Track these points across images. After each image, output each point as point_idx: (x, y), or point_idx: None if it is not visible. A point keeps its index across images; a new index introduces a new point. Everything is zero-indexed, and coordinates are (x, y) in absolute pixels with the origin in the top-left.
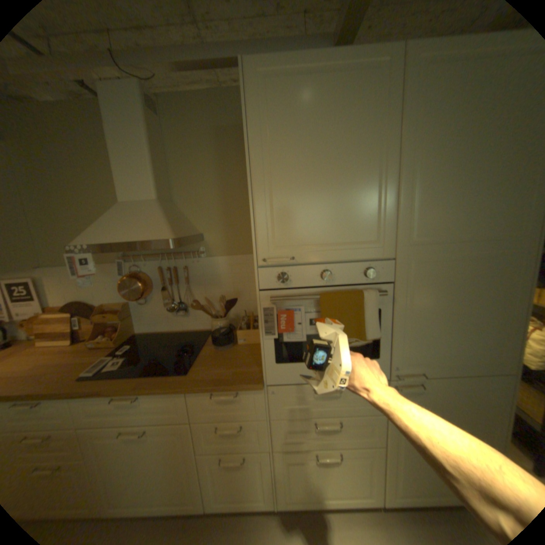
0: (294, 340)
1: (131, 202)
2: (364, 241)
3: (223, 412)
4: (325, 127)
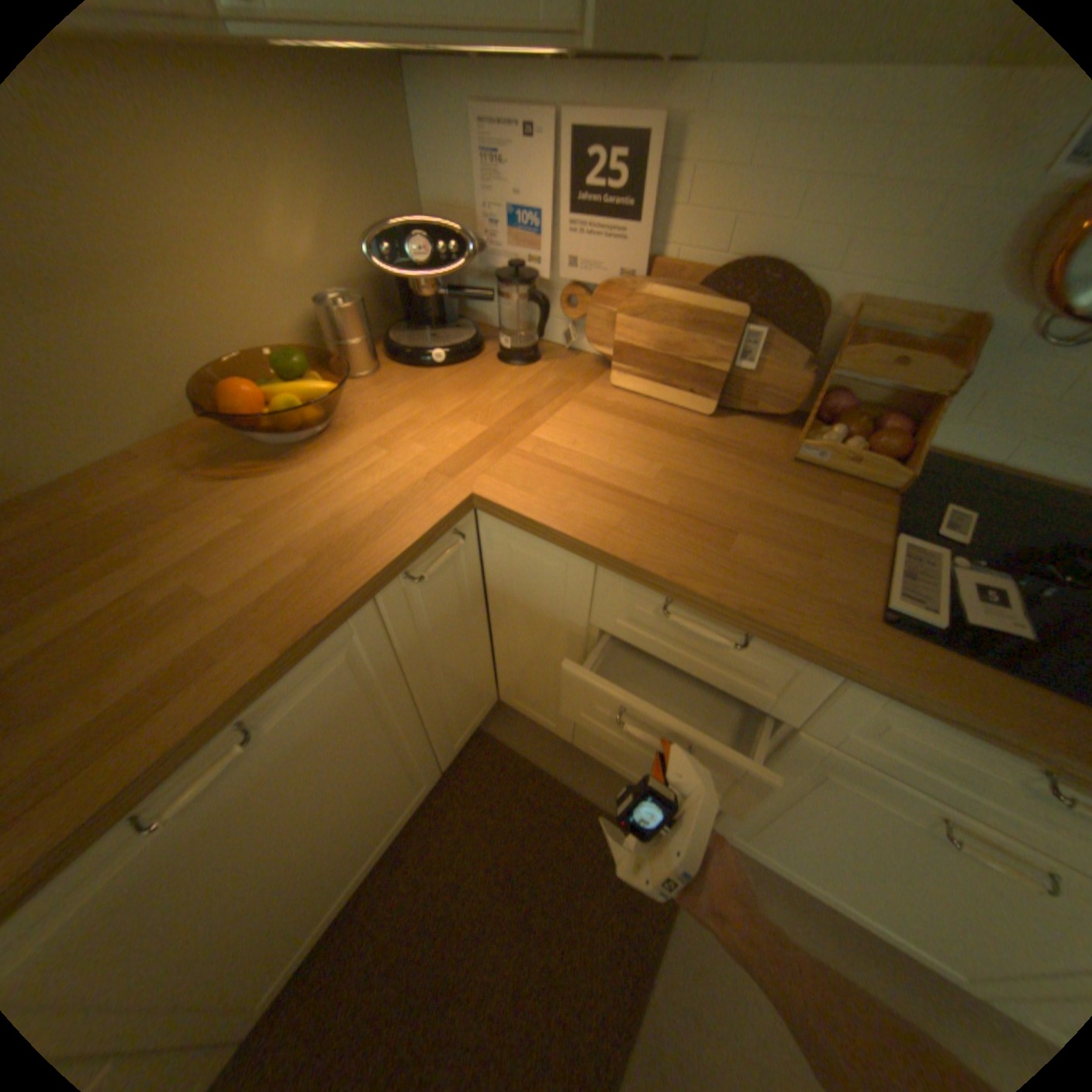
0: None
1: None
2: None
3: None
4: None
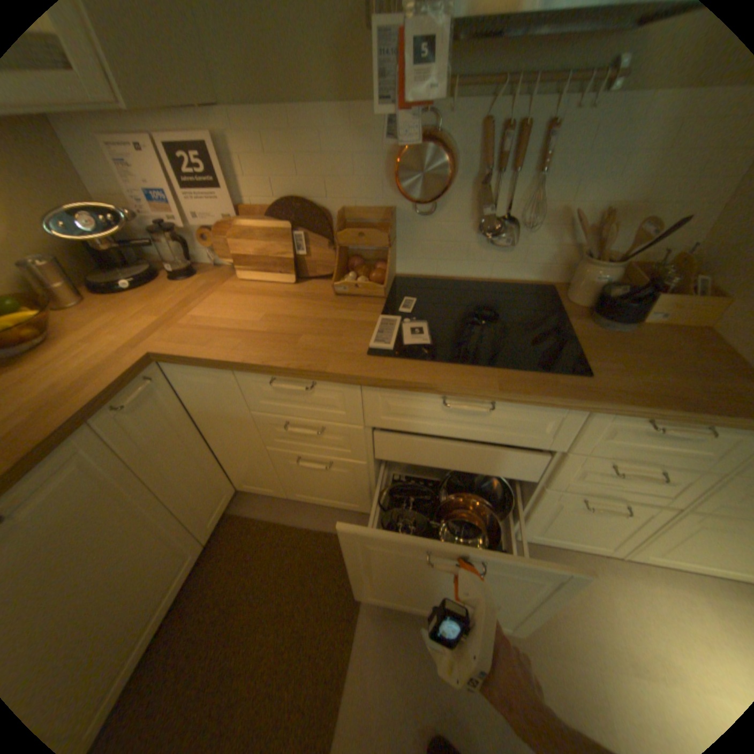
0: None
1: None
2: None
3: (652, 448)
4: None
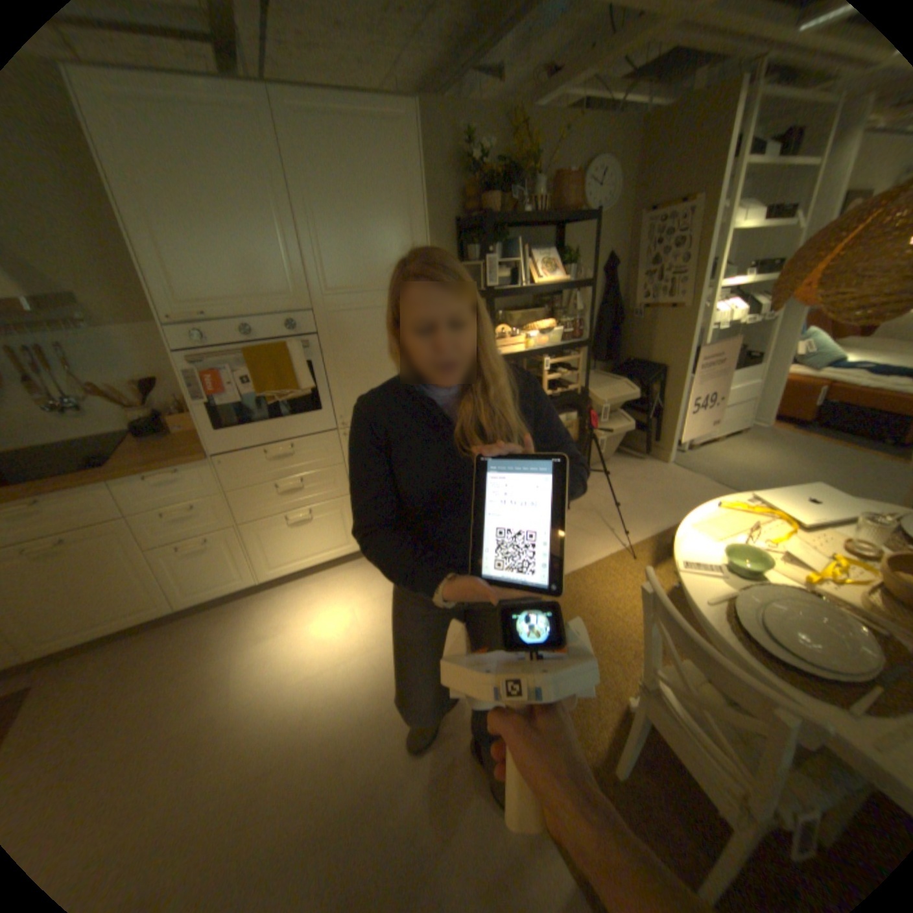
0: (227, 403)
1: None
2: (275, 294)
3: (164, 495)
4: (200, 169)
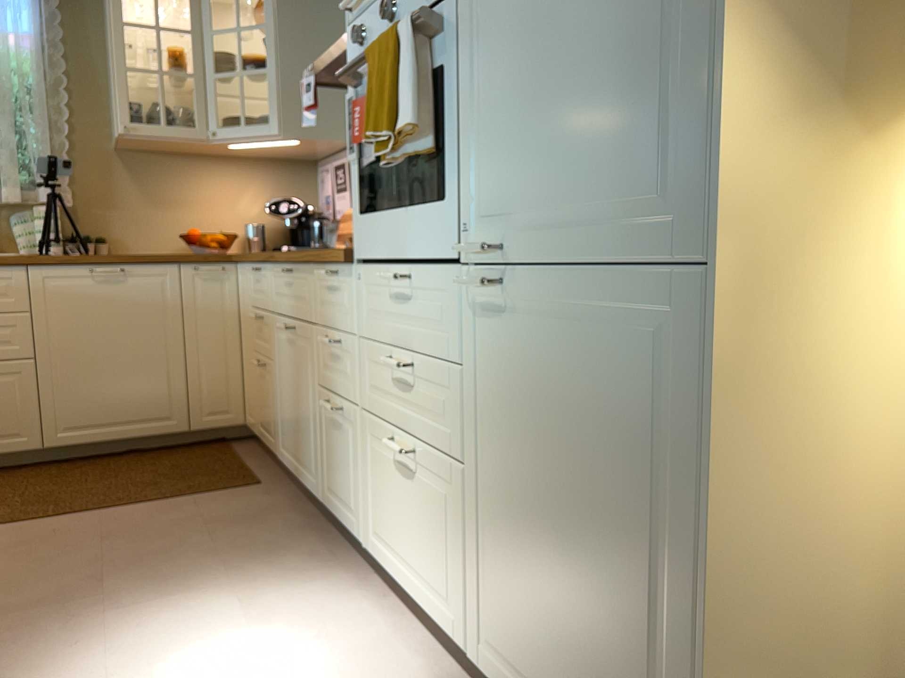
0: (371, 161)
1: None
2: None
3: (332, 308)
4: None
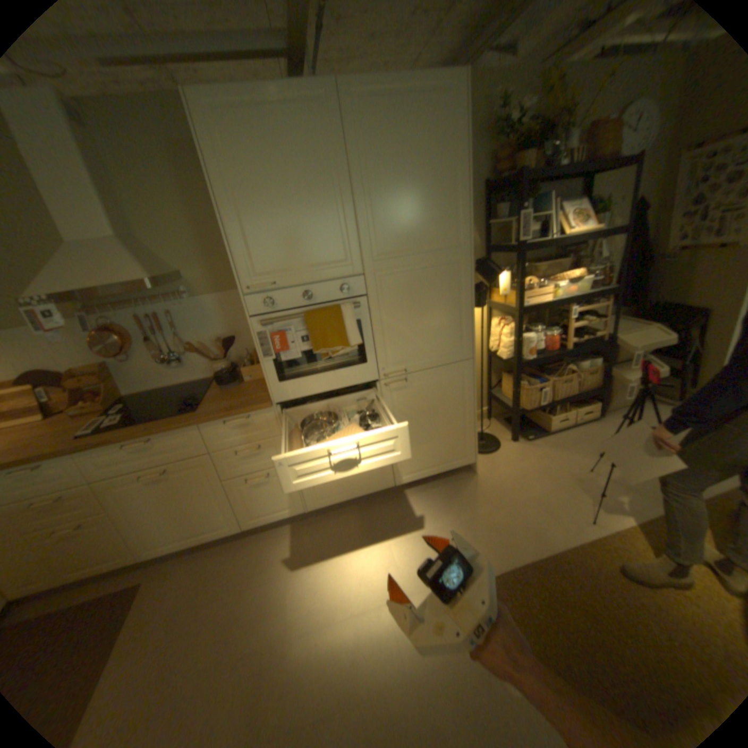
0: (291, 358)
1: (83, 240)
2: (334, 261)
3: (240, 435)
4: (279, 157)
